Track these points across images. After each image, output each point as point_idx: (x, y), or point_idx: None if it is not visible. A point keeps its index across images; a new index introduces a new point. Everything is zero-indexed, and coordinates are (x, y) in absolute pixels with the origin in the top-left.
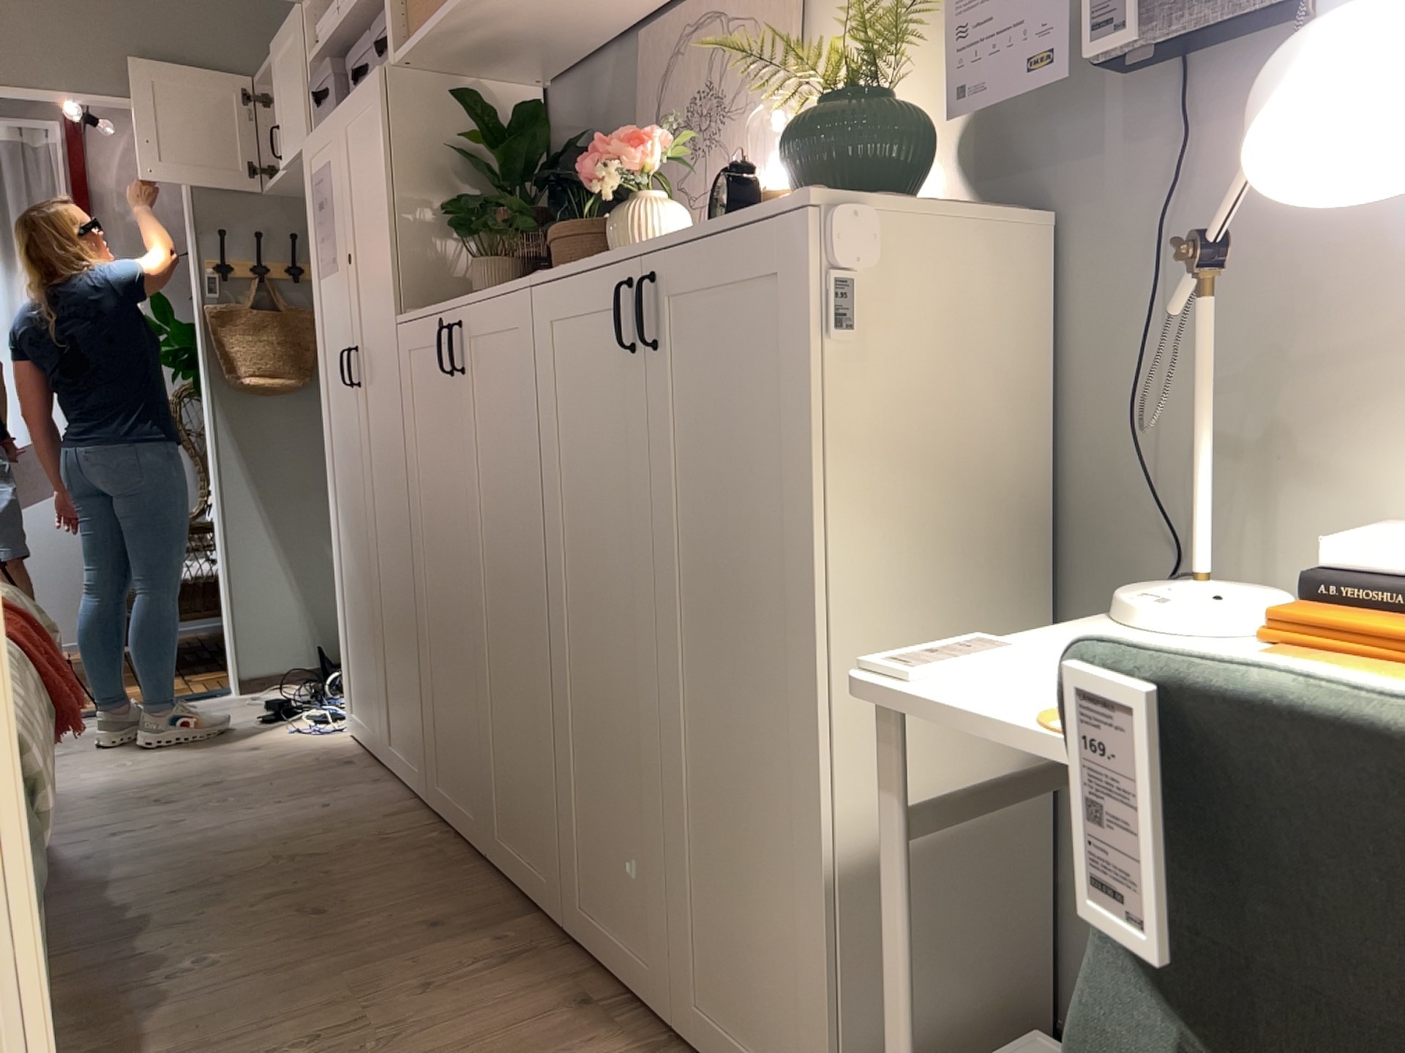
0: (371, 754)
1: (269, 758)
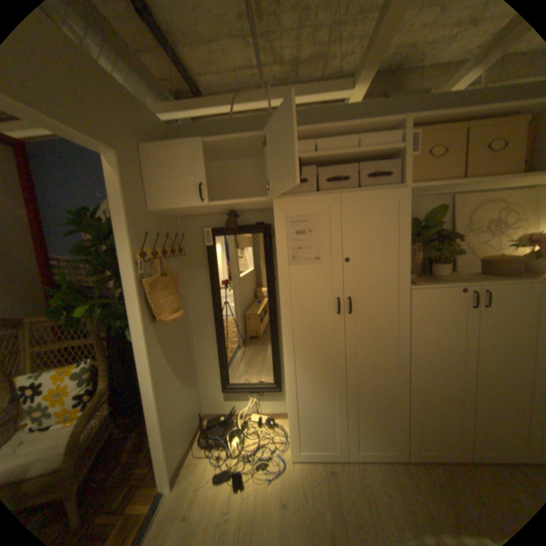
0: (326, 463)
1: (304, 503)
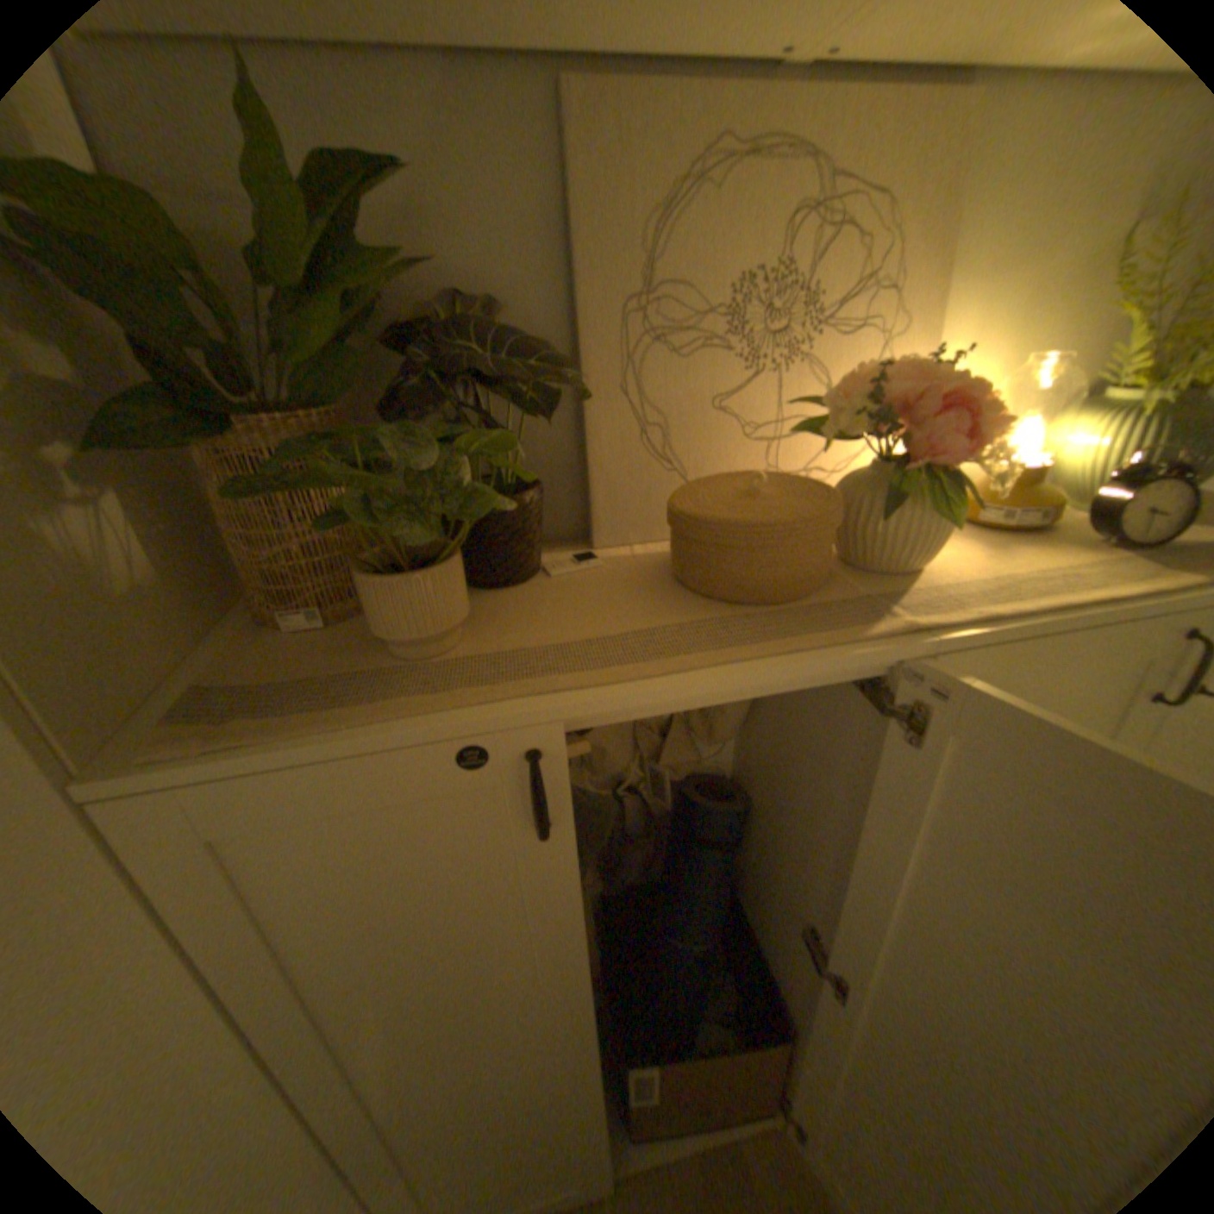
0: None
1: None
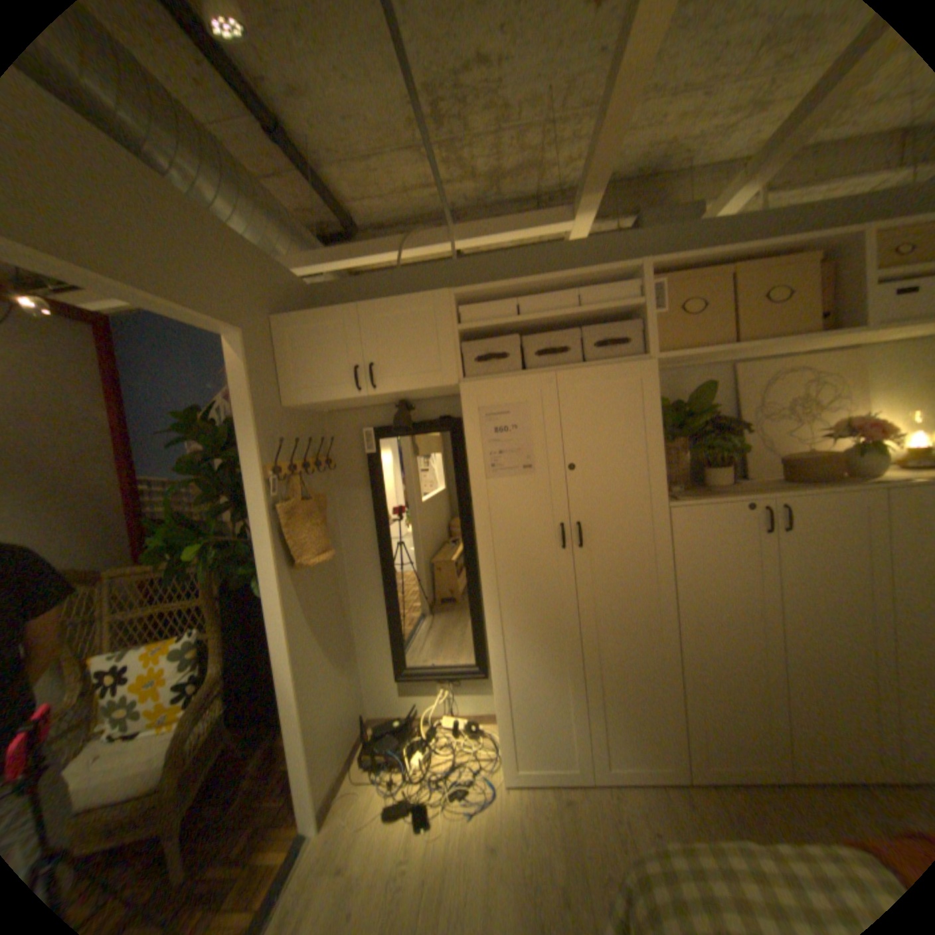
0: (559, 789)
1: (523, 847)
